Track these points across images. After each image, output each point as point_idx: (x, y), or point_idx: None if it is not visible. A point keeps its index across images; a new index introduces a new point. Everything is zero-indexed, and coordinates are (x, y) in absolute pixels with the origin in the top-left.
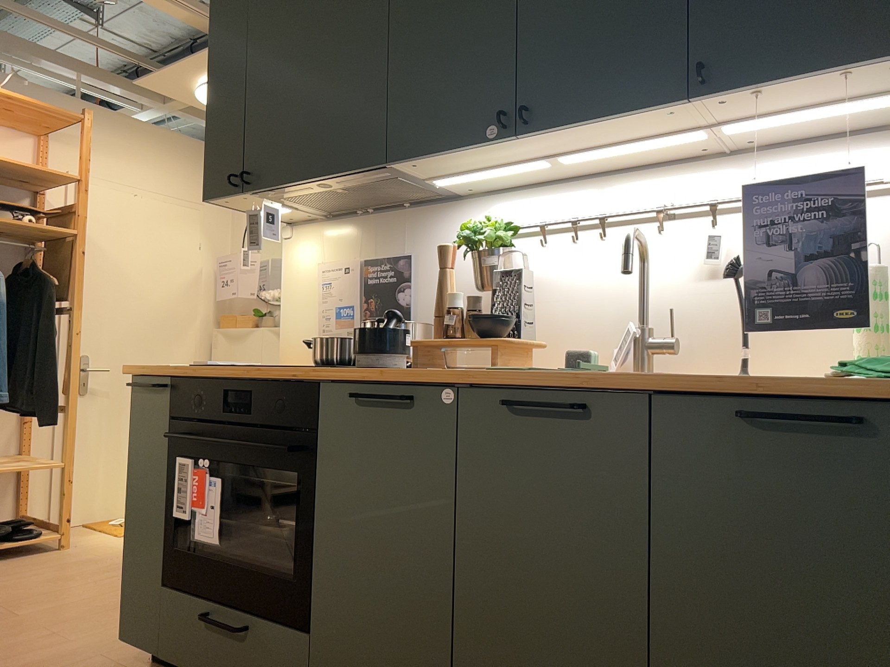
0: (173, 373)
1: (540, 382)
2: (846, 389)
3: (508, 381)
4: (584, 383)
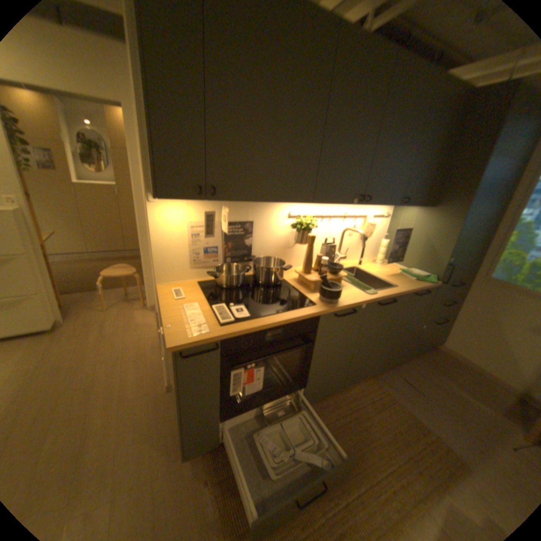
0: (220, 335)
1: (385, 296)
2: (430, 287)
3: (382, 298)
4: (396, 295)
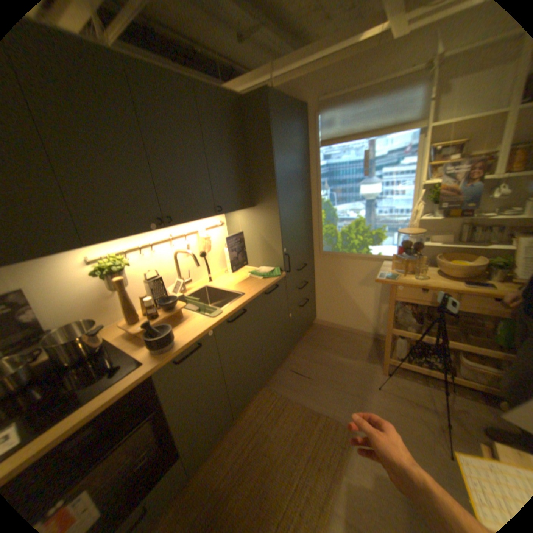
0: None
1: (231, 311)
2: (275, 281)
3: (228, 316)
4: (243, 304)
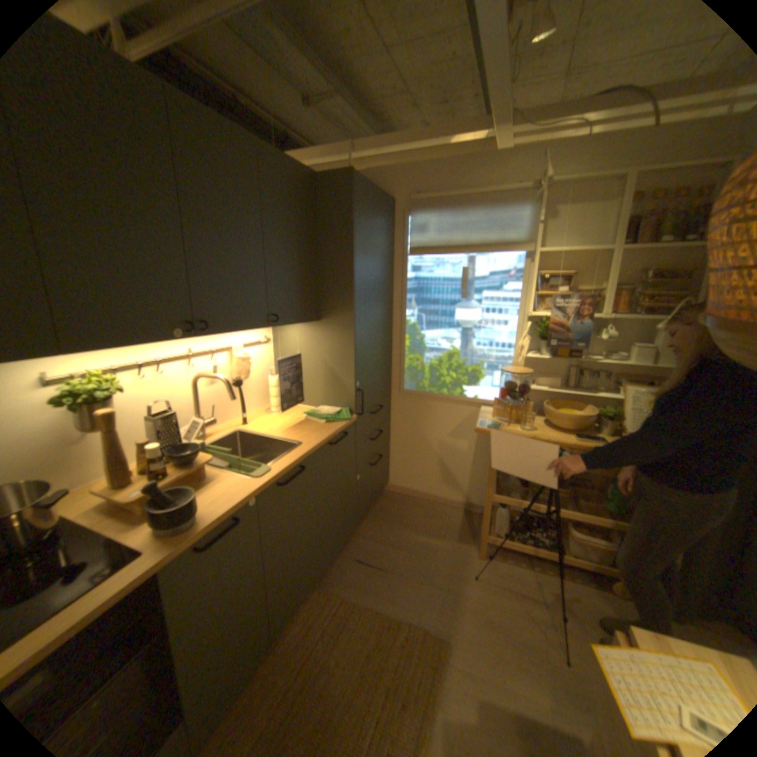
0: None
1: (283, 468)
2: (344, 427)
3: (279, 476)
4: (300, 459)
